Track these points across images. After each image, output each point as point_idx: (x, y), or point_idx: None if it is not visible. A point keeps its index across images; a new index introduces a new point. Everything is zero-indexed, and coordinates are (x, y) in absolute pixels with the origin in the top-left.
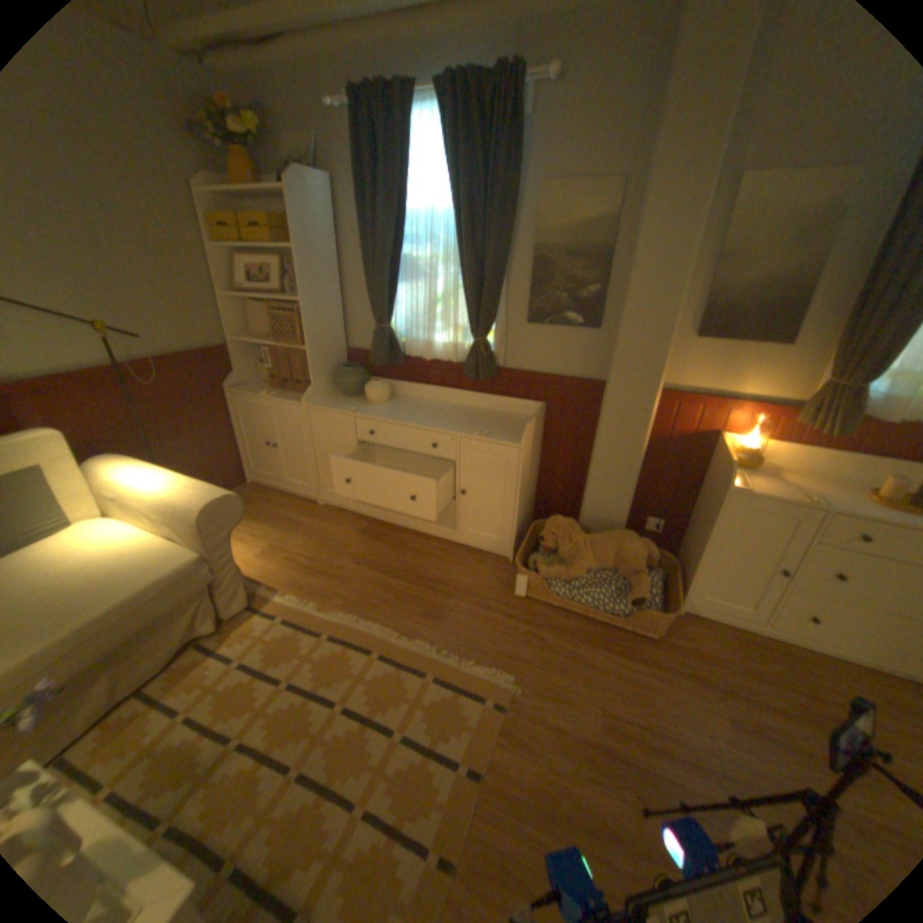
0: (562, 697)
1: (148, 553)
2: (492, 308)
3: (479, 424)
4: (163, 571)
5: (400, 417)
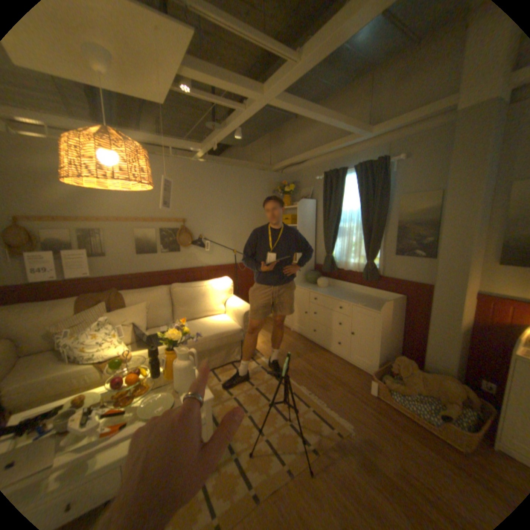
0: (379, 449)
1: (228, 324)
2: (375, 248)
3: (365, 301)
4: (230, 329)
5: (328, 294)
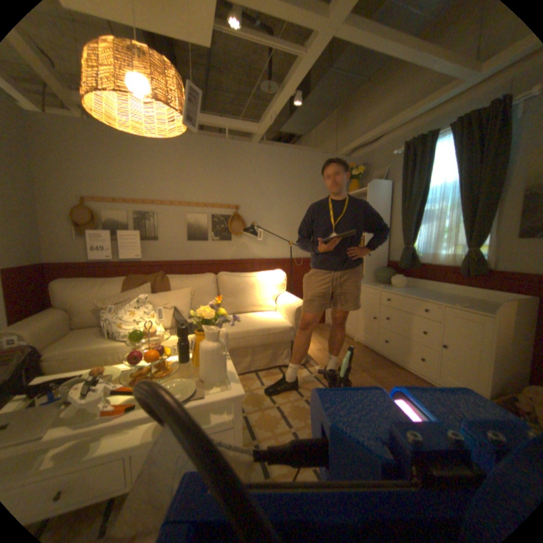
0: None
1: (277, 320)
2: (484, 229)
3: (467, 303)
4: (278, 325)
5: (408, 293)
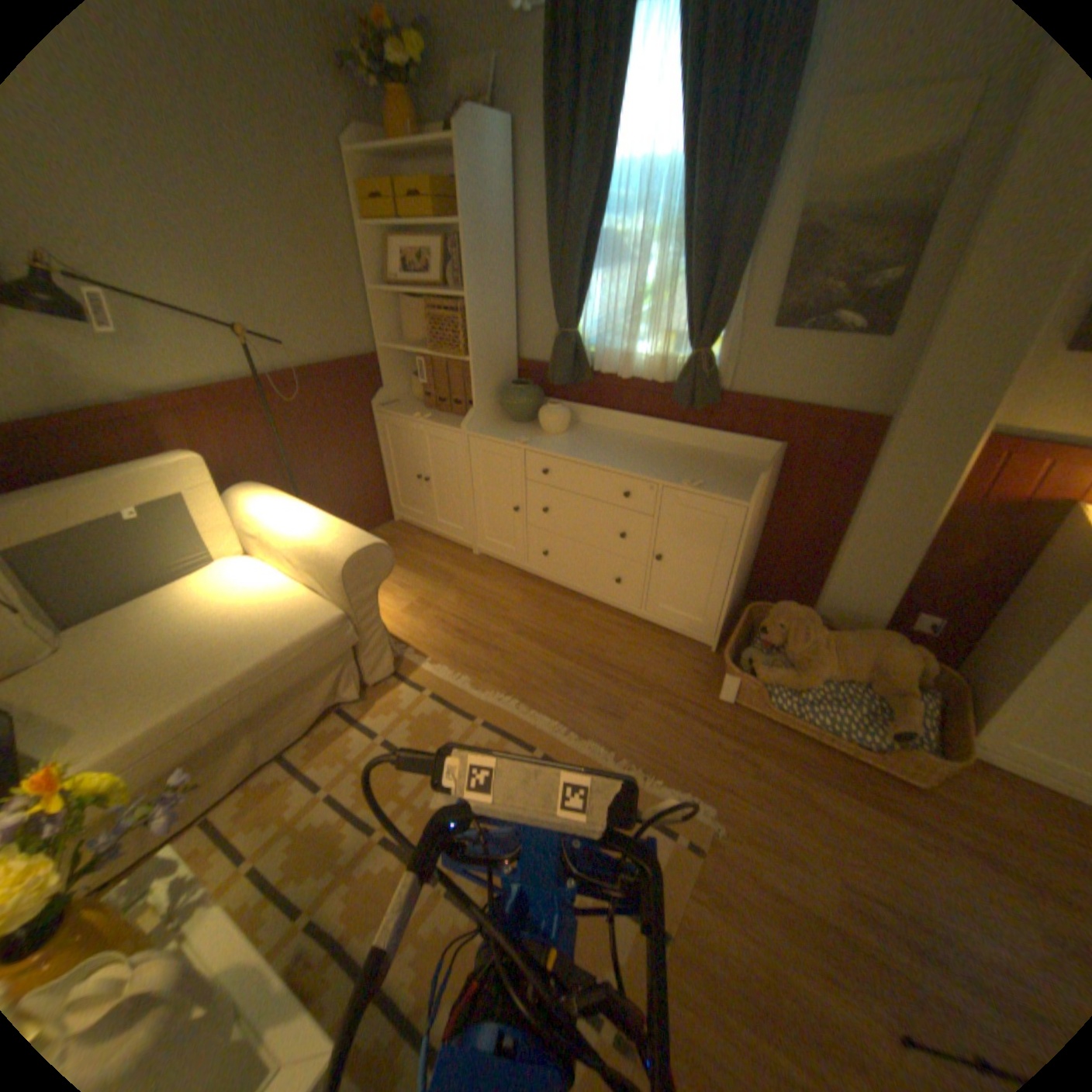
0: (782, 849)
1: (290, 604)
2: (725, 306)
3: (689, 468)
4: (305, 628)
5: (583, 454)
